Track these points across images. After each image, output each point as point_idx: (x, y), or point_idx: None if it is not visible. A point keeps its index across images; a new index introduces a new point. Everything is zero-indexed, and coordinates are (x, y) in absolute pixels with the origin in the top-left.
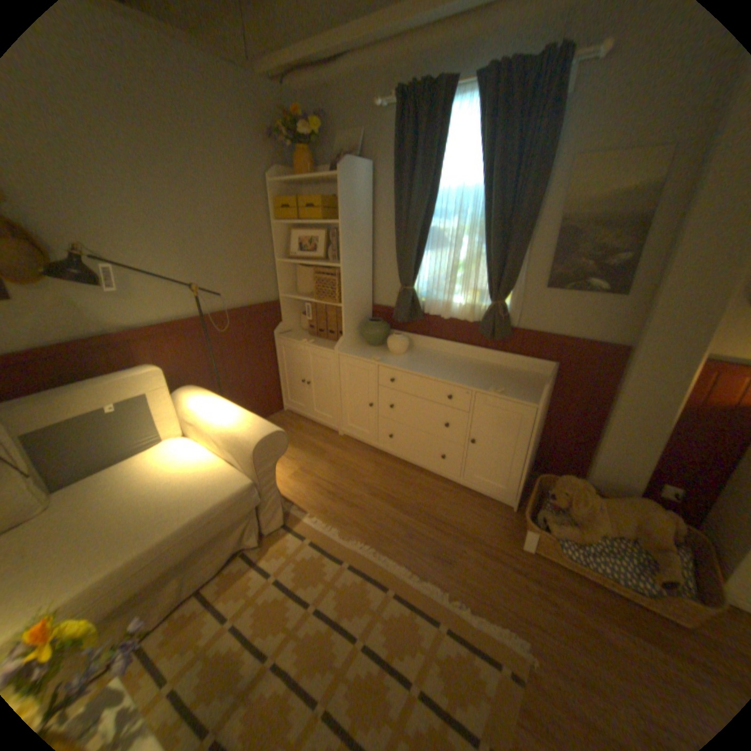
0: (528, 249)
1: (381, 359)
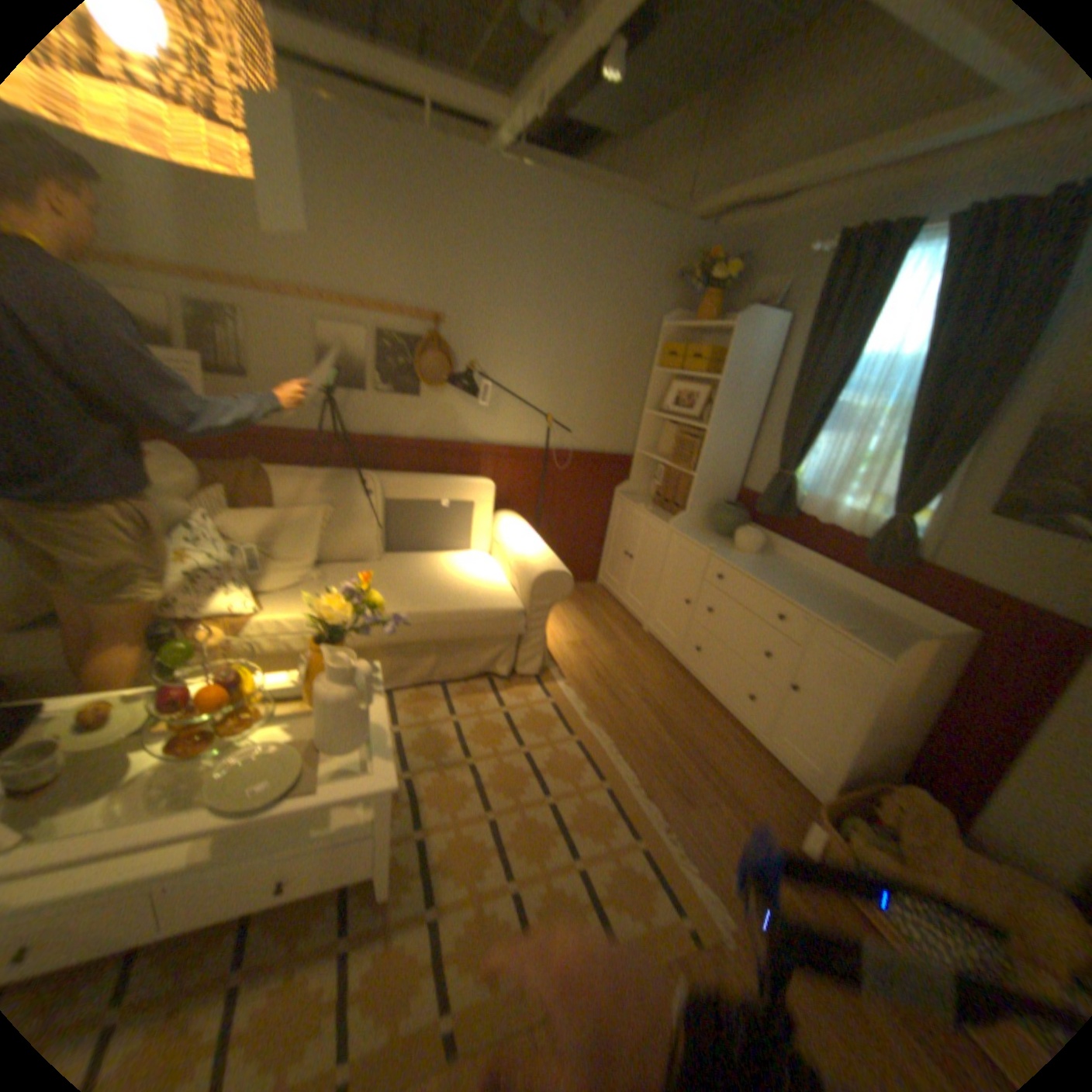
0: (973, 452)
1: (715, 548)
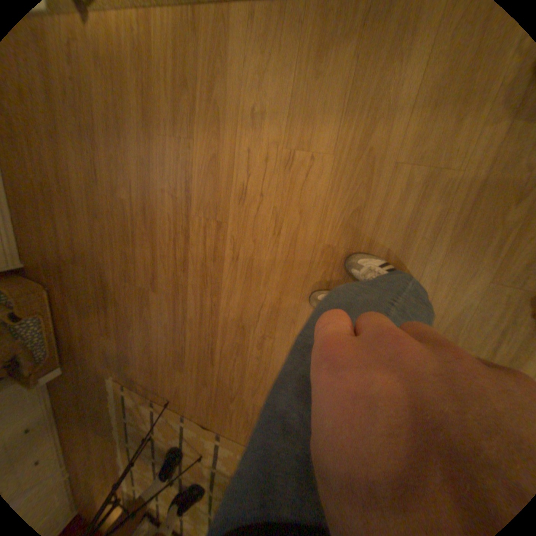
0: None
1: None
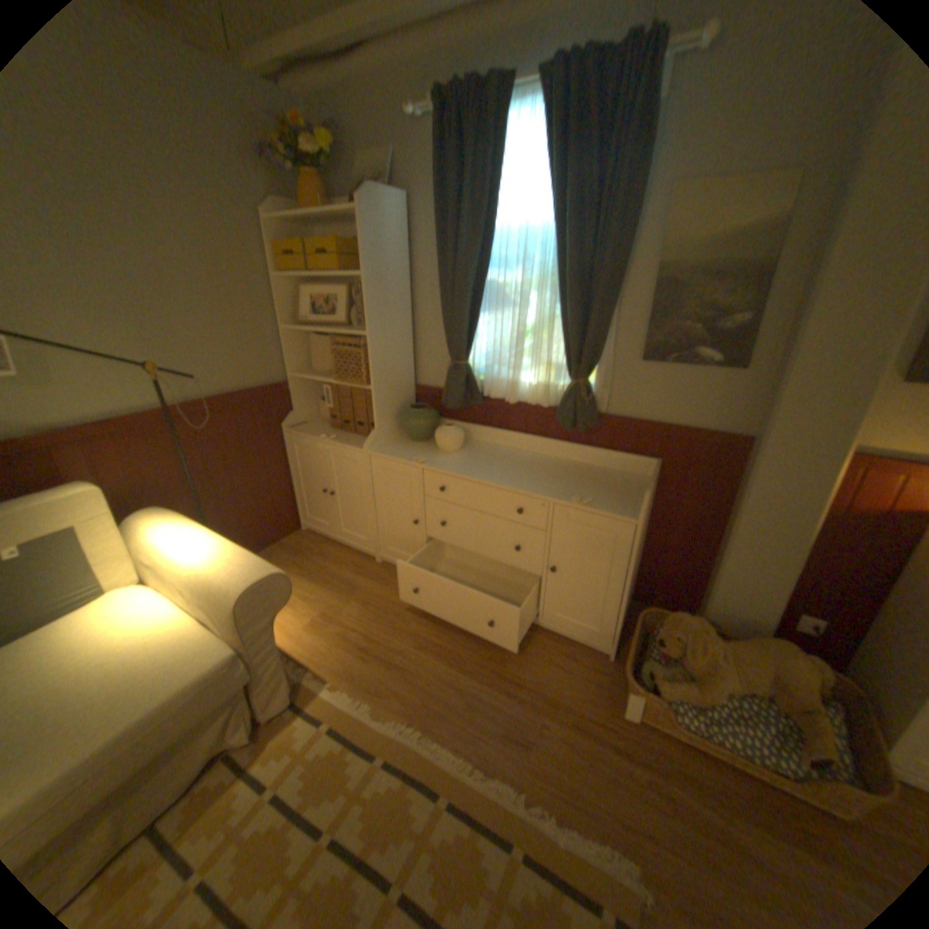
0: (616, 309)
1: (426, 460)
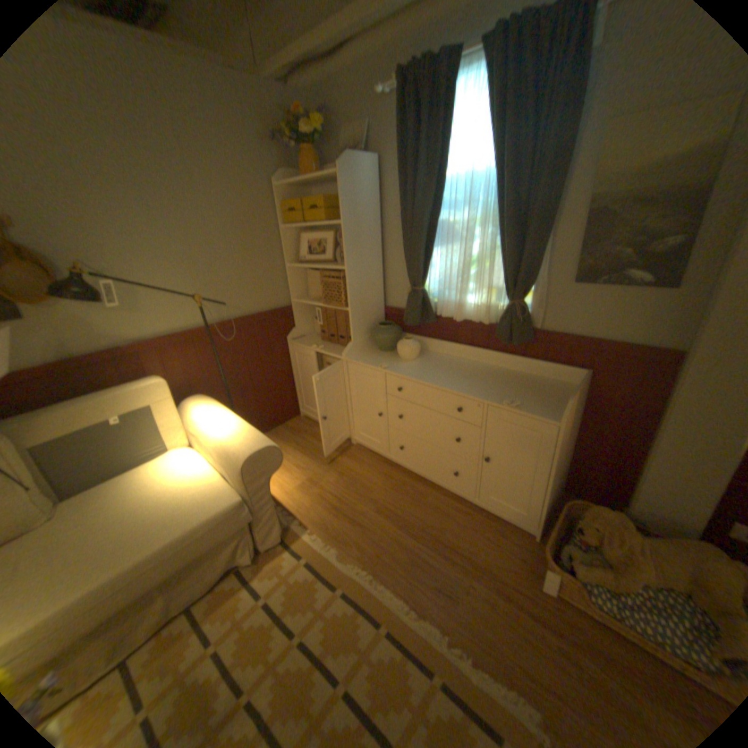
0: (551, 238)
1: (388, 366)
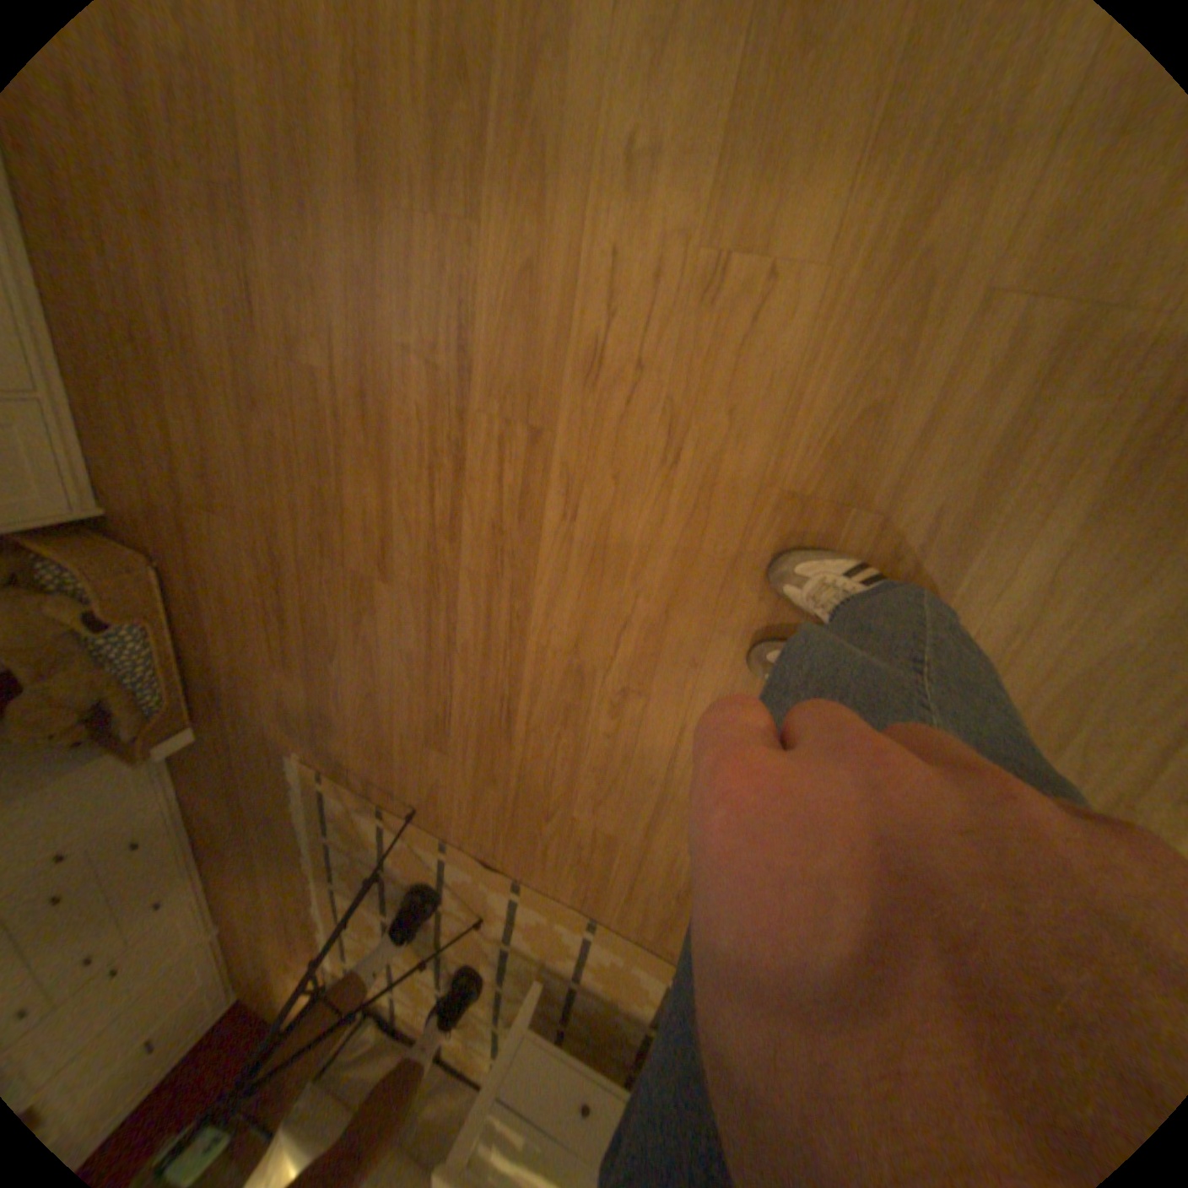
0: None
1: None
